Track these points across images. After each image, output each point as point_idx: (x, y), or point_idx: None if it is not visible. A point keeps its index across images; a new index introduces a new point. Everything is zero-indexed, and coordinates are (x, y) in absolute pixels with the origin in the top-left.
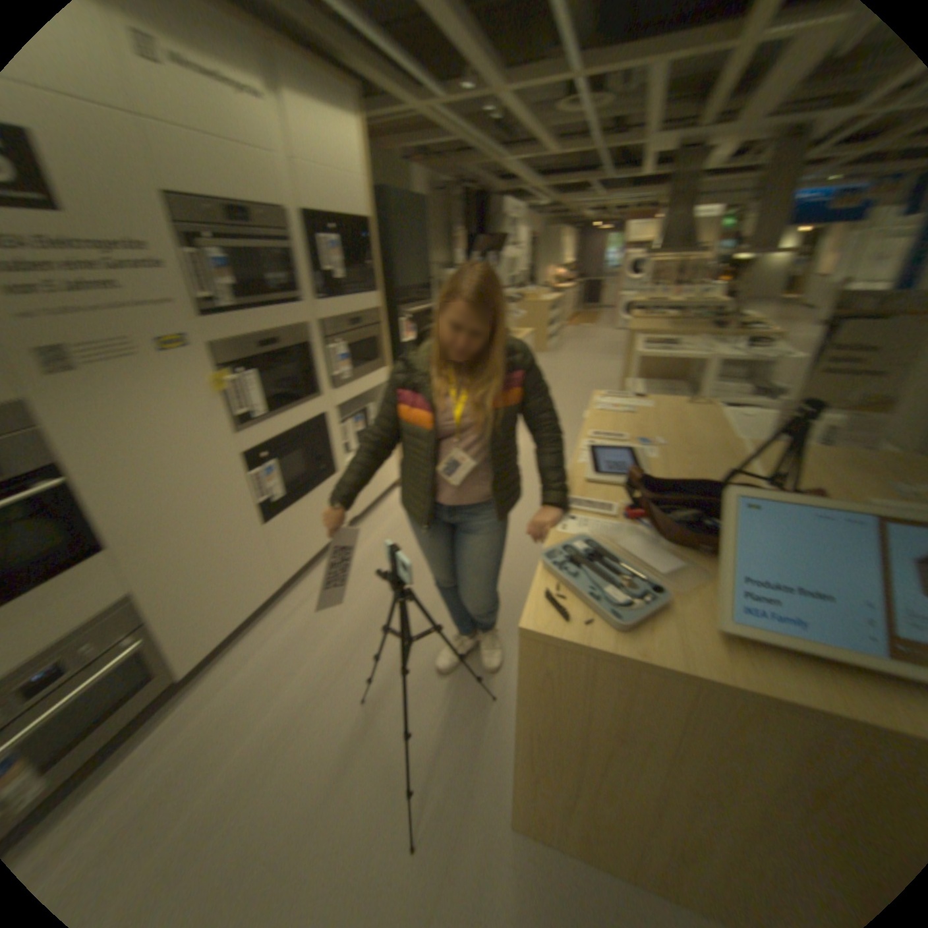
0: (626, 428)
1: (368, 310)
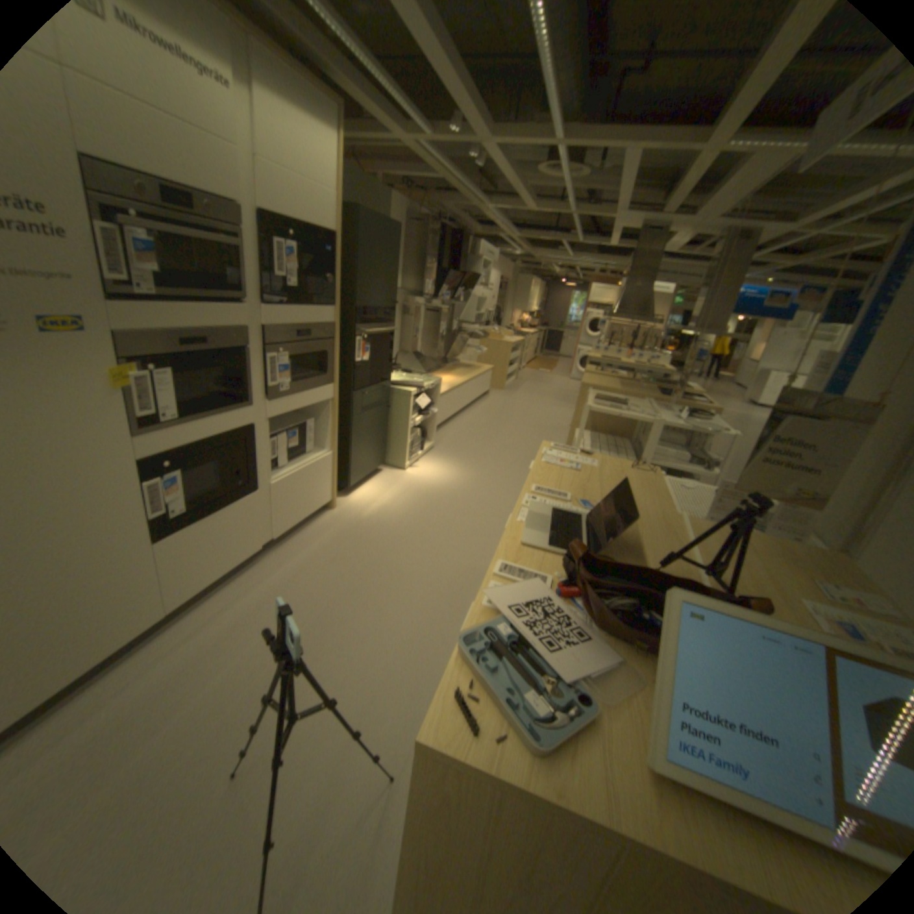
0: (572, 486)
1: (327, 323)
